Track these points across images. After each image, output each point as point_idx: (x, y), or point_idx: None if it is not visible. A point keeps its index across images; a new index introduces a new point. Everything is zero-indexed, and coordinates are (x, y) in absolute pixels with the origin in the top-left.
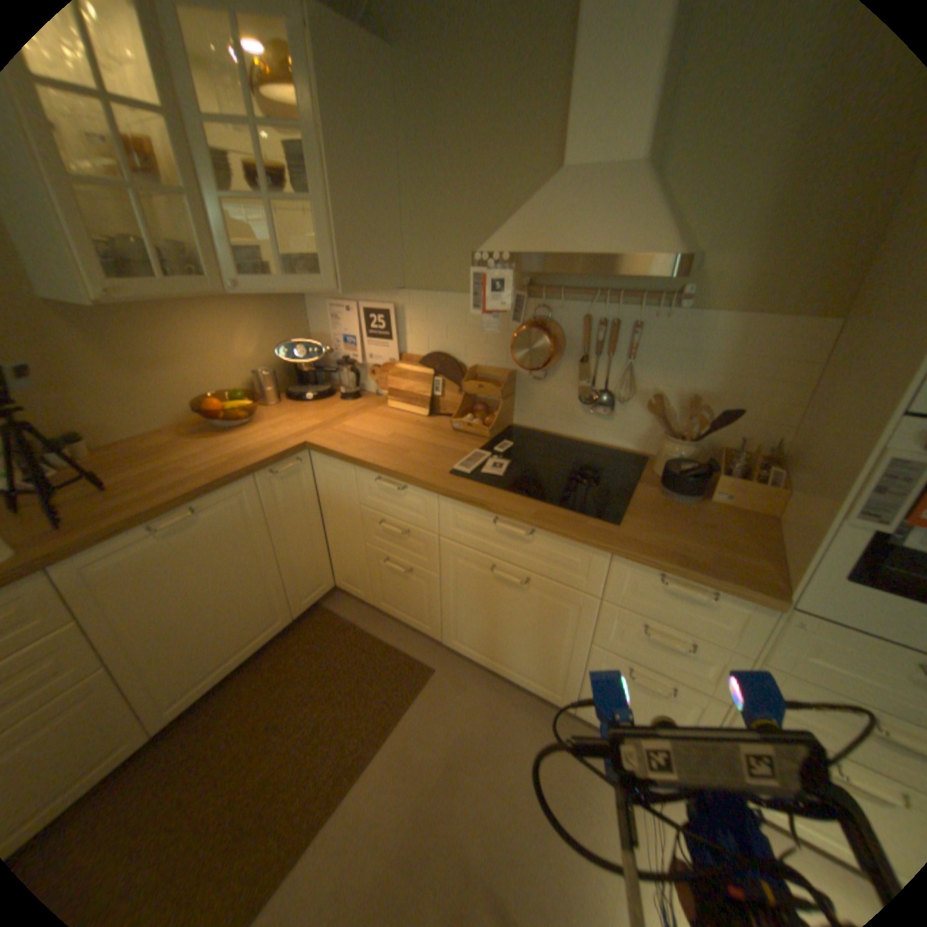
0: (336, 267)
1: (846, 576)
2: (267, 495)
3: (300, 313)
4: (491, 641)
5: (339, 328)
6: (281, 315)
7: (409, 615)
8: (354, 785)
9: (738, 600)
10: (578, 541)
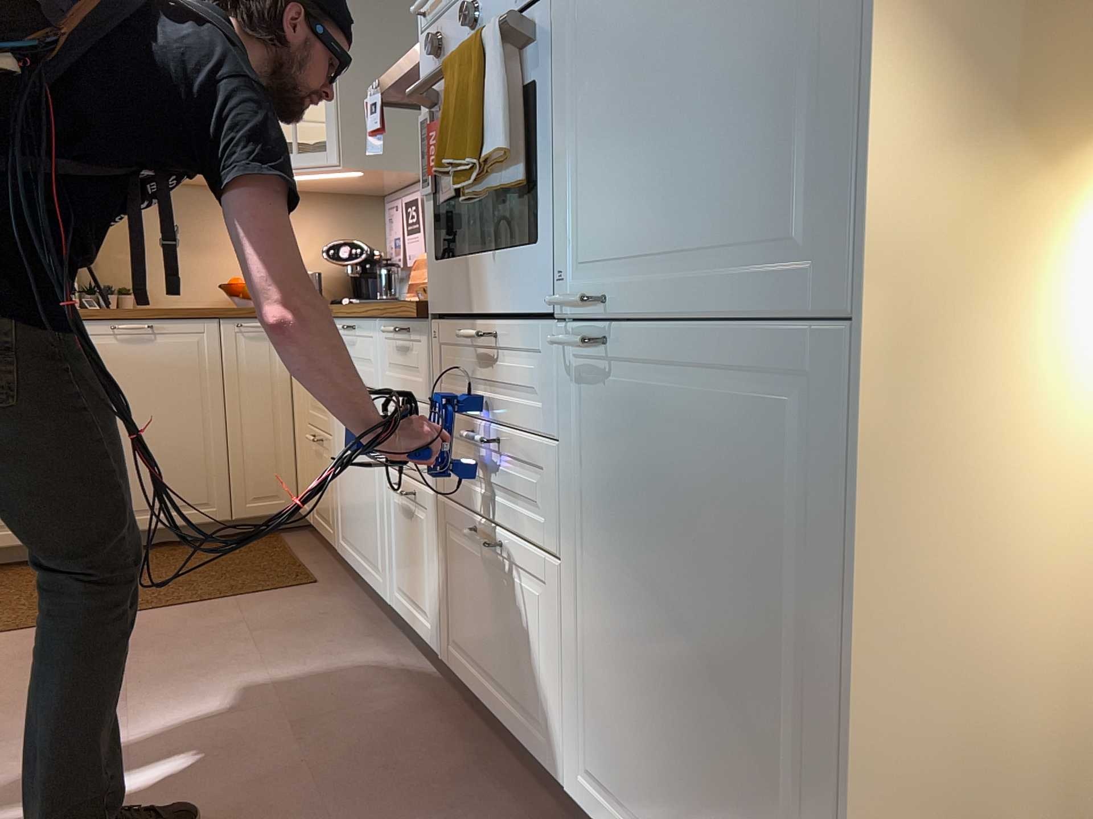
0: (340, 142)
1: (437, 258)
2: (229, 349)
3: (378, 226)
4: (352, 517)
5: (392, 230)
6: (353, 225)
7: (325, 520)
8: (154, 612)
9: (415, 330)
10: (360, 317)
